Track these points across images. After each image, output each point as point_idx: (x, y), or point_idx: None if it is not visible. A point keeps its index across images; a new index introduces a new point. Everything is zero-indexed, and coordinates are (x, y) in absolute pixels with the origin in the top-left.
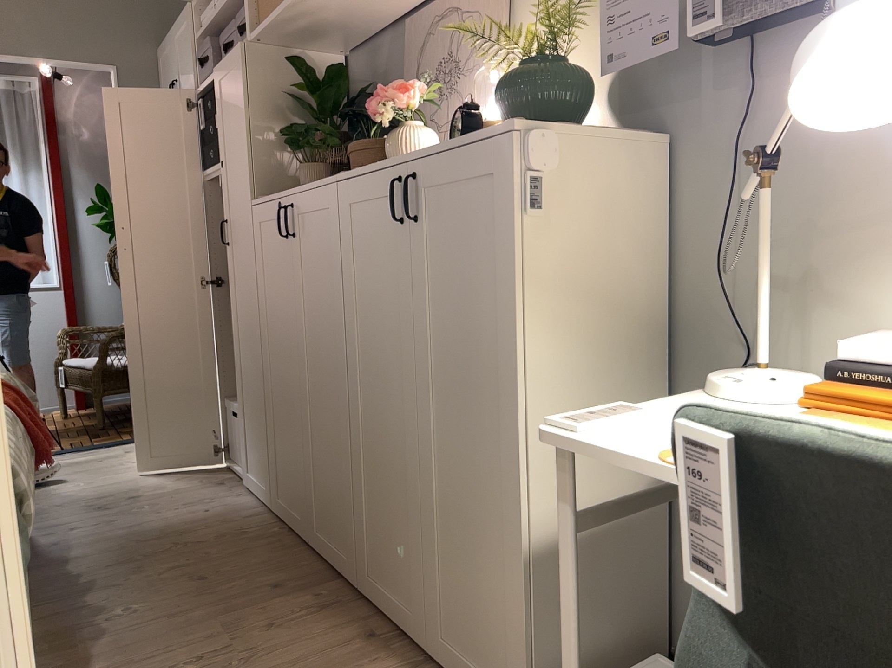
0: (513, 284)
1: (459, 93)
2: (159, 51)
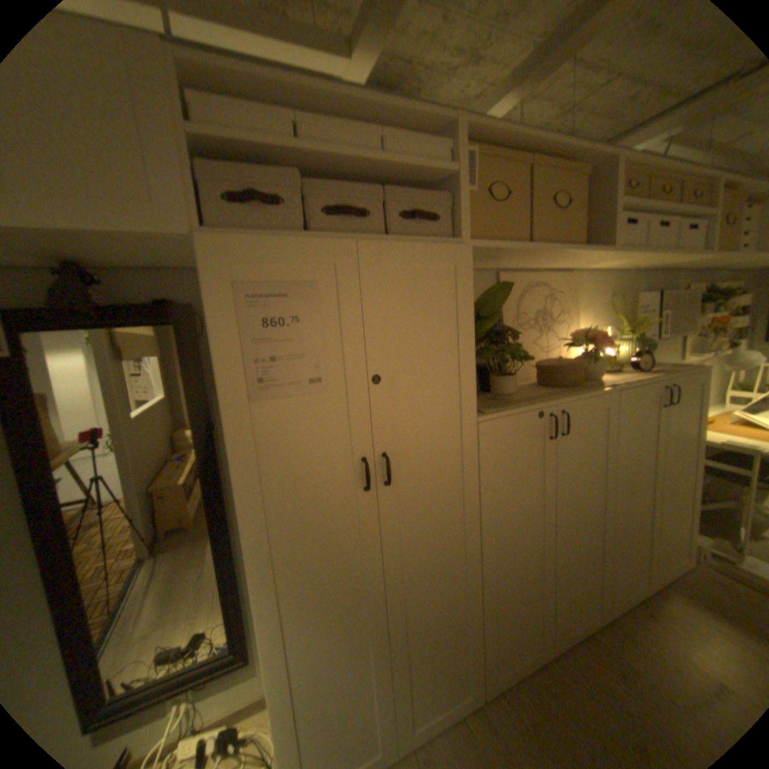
0: (706, 419)
1: (555, 332)
2: None
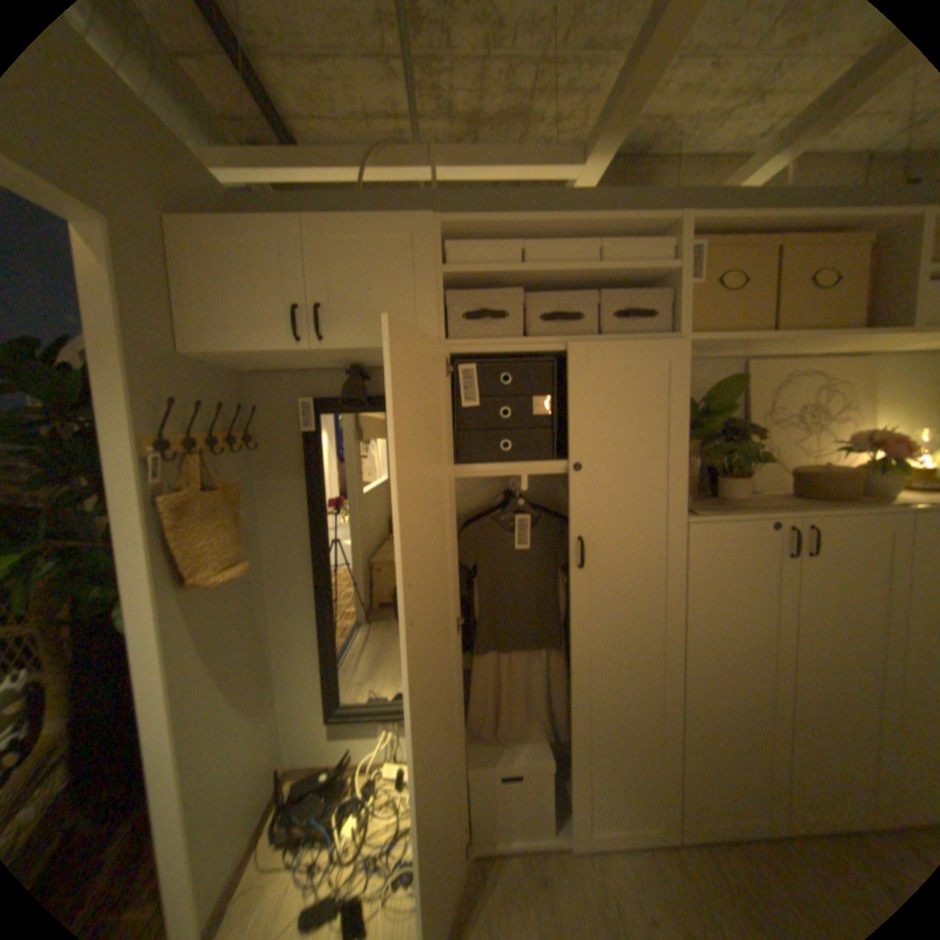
0: None
1: (832, 433)
2: (183, 223)
